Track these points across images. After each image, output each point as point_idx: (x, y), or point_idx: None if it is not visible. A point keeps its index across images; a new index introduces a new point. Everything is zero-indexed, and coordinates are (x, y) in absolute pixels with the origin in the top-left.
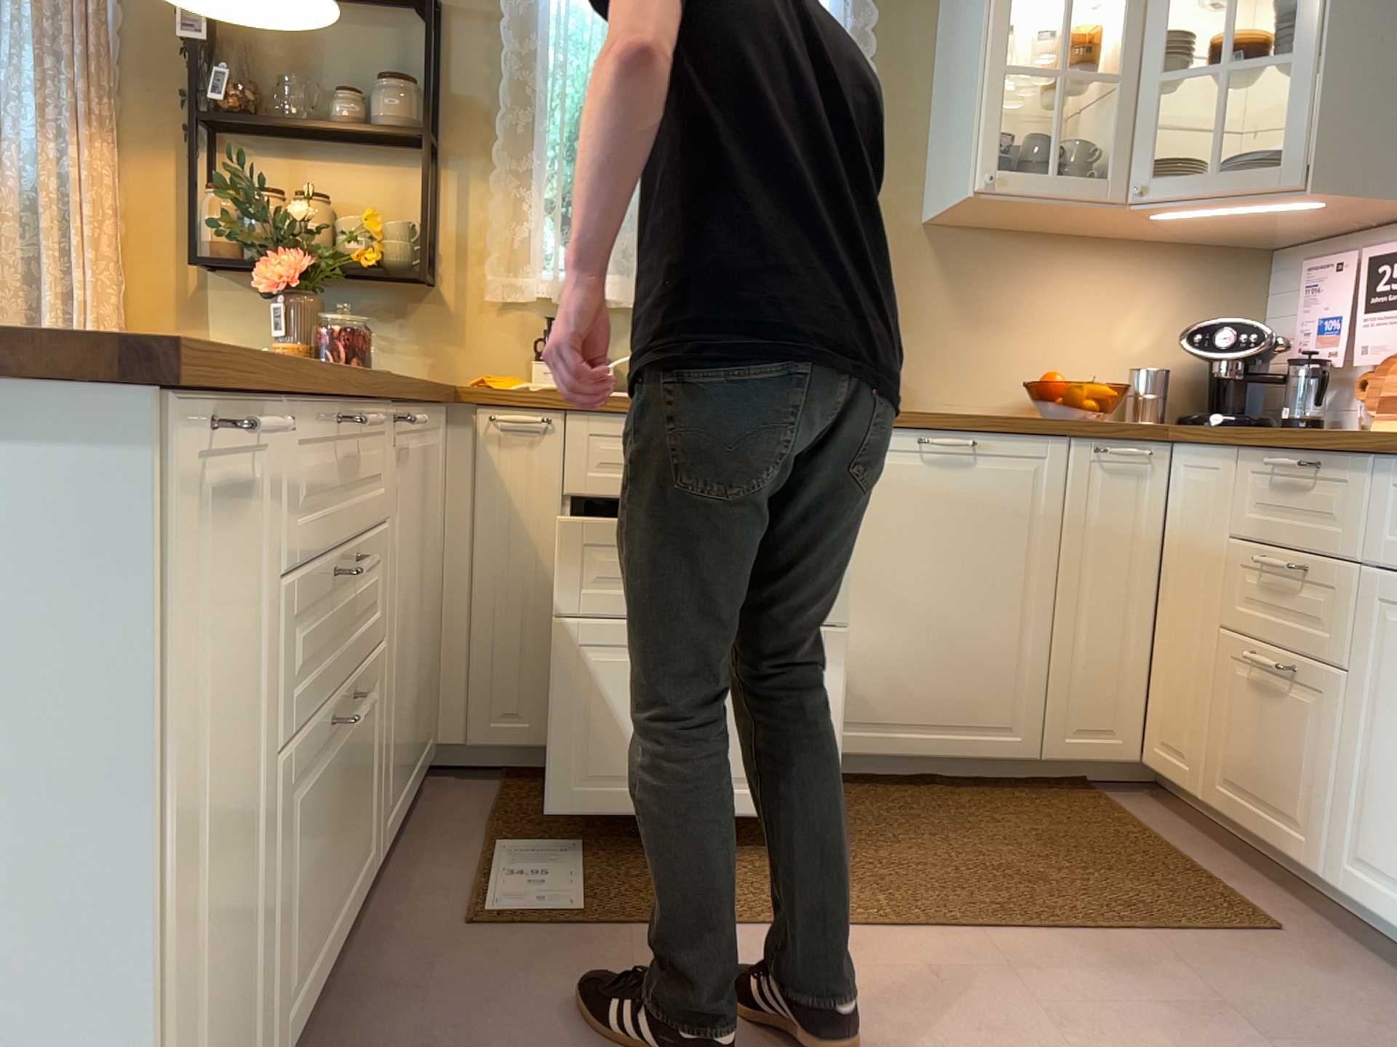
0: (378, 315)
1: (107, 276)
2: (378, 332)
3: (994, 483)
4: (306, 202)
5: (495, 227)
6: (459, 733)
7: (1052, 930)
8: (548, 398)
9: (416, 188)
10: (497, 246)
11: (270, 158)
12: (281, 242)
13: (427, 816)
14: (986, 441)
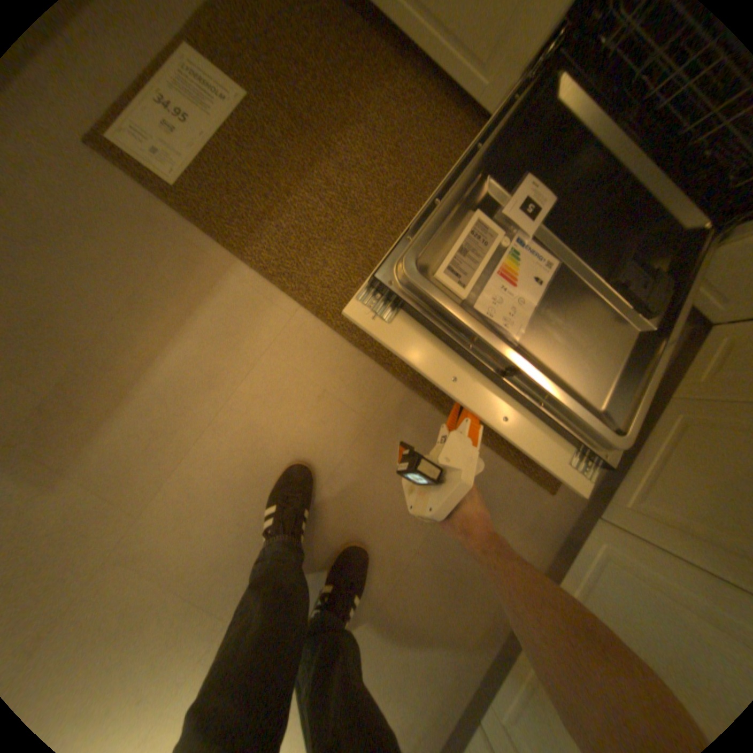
0: None
1: None
2: None
3: None
4: None
5: None
6: None
7: (438, 408)
8: None
9: None
10: None
11: None
12: None
13: None
14: None
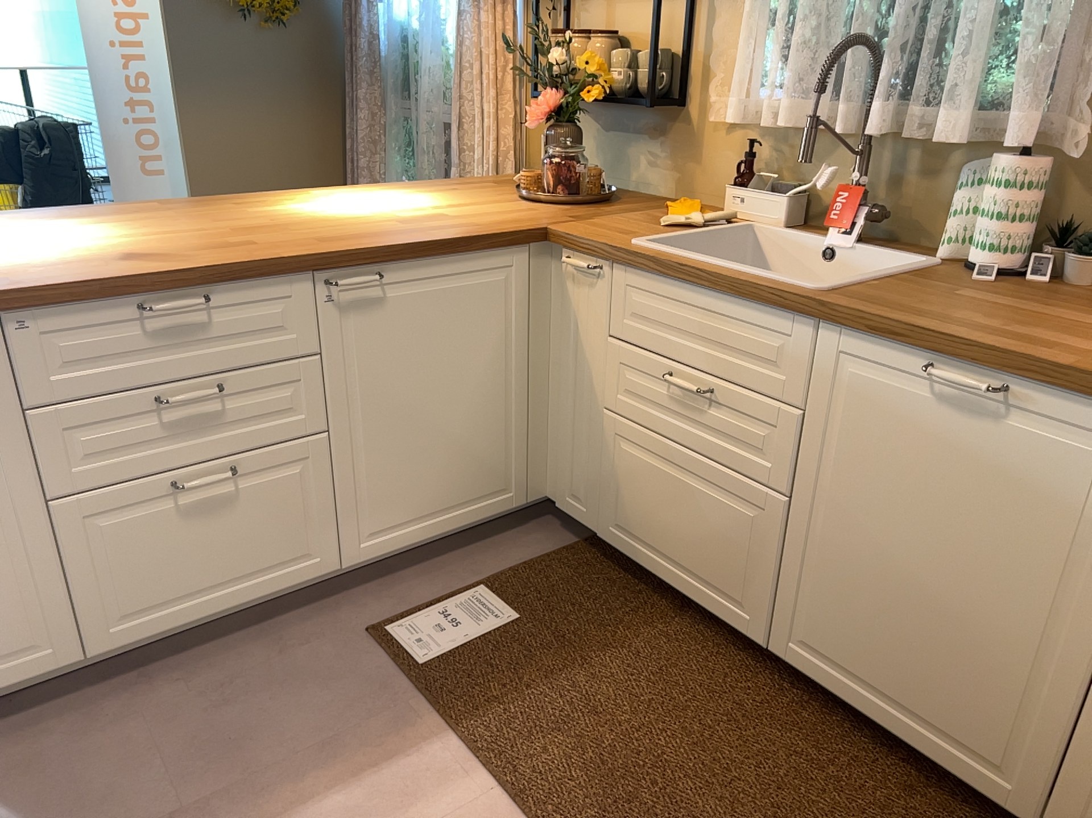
0: (646, 133)
1: (503, 105)
2: (645, 149)
3: (1027, 453)
4: (565, 48)
5: (716, 50)
6: (556, 494)
7: None
8: (598, 246)
9: (676, 14)
10: (721, 69)
11: (592, 1)
12: (550, 83)
13: (494, 544)
14: (1023, 391)
